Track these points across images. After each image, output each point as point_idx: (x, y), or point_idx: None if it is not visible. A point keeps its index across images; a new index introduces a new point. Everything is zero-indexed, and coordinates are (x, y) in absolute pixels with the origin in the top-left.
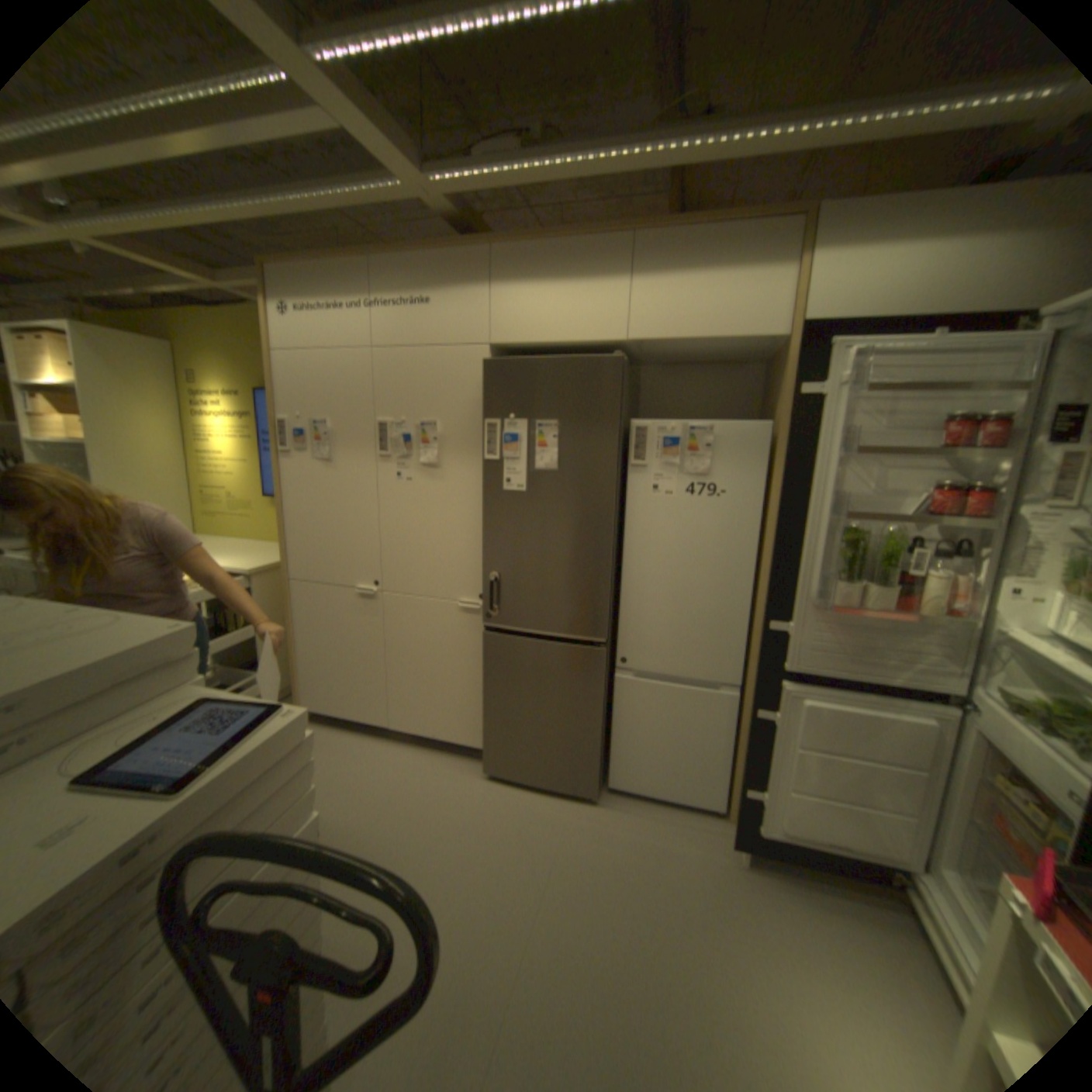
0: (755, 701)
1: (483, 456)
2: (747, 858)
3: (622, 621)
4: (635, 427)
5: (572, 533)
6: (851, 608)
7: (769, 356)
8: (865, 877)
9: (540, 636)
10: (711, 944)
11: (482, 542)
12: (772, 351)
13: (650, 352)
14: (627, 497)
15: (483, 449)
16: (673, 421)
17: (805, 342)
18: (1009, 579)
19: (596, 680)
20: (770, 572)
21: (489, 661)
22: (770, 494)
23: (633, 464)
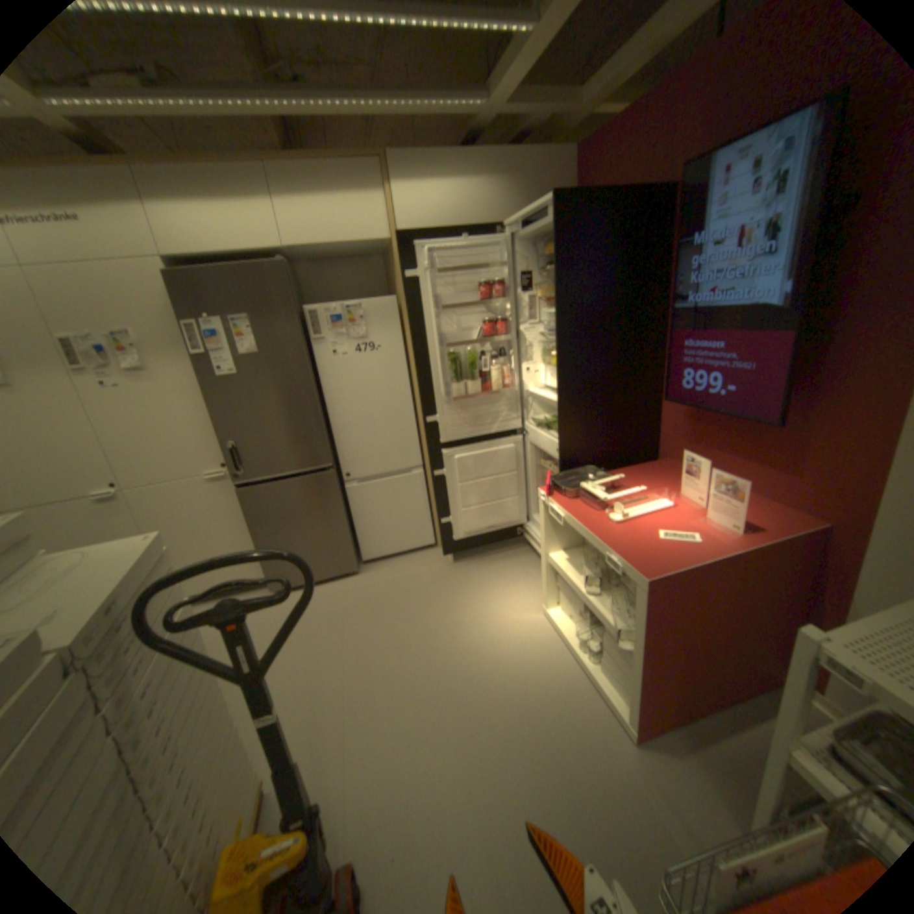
0: (431, 467)
1: (187, 353)
2: (451, 558)
3: (339, 449)
4: (308, 312)
5: (285, 397)
6: (463, 398)
7: (383, 251)
8: (505, 538)
9: (283, 478)
10: (443, 602)
11: (210, 423)
12: (384, 248)
13: (302, 254)
14: (317, 363)
15: (185, 347)
16: (334, 304)
17: (401, 244)
18: (523, 365)
19: (334, 493)
20: (419, 389)
21: (248, 510)
22: (407, 343)
23: (315, 338)
